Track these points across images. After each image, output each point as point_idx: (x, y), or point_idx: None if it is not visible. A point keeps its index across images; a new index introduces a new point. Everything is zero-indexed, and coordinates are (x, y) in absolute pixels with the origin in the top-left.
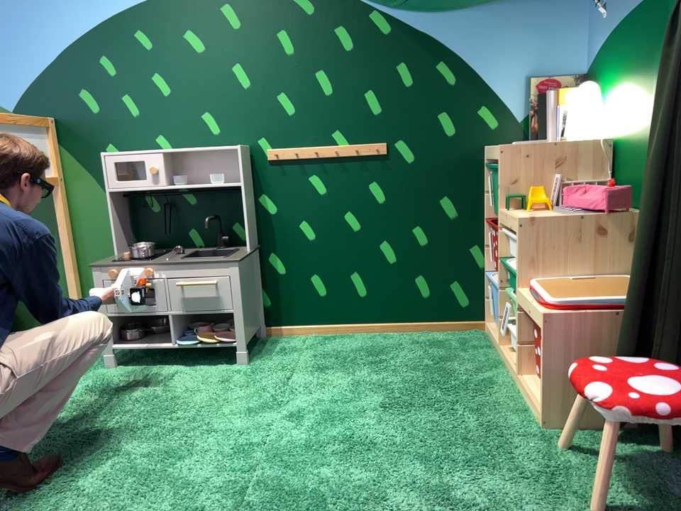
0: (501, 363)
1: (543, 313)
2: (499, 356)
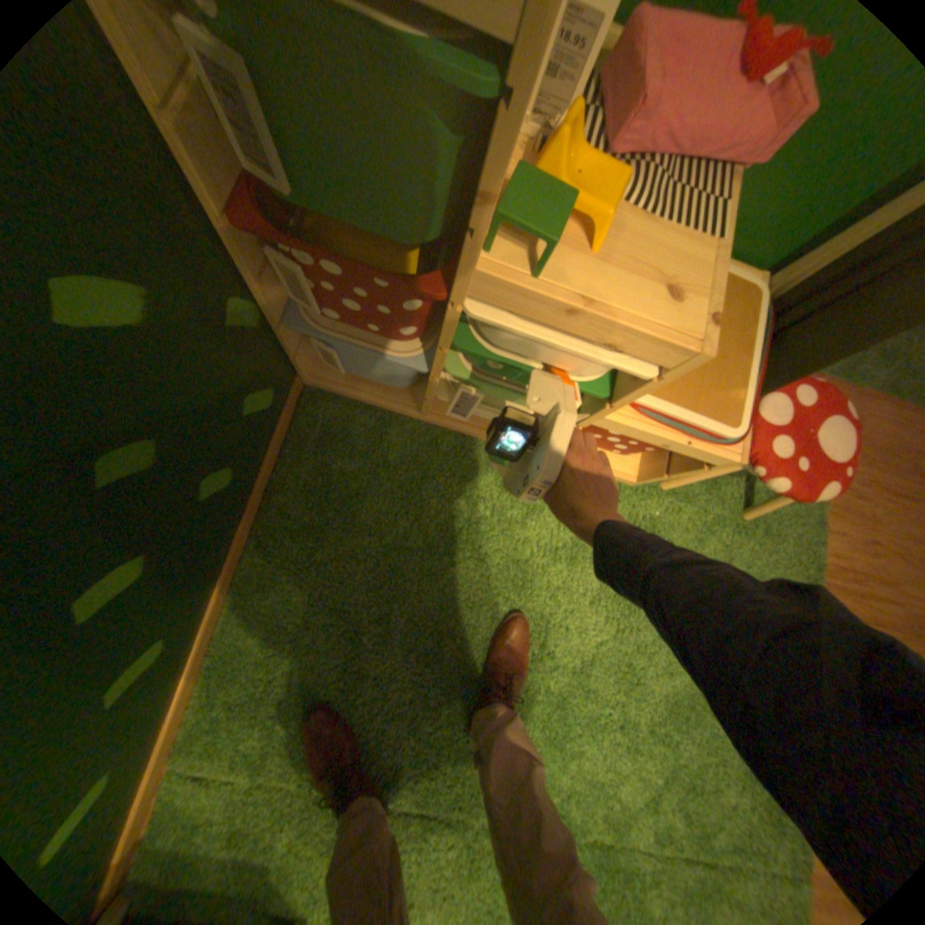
0: (457, 434)
1: (736, 459)
2: (432, 425)
